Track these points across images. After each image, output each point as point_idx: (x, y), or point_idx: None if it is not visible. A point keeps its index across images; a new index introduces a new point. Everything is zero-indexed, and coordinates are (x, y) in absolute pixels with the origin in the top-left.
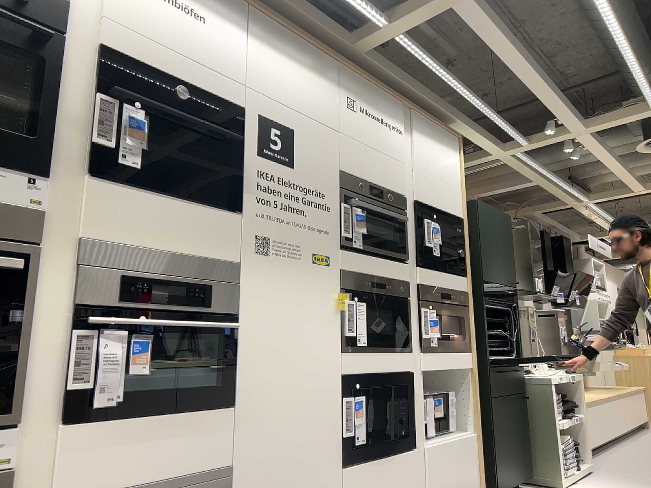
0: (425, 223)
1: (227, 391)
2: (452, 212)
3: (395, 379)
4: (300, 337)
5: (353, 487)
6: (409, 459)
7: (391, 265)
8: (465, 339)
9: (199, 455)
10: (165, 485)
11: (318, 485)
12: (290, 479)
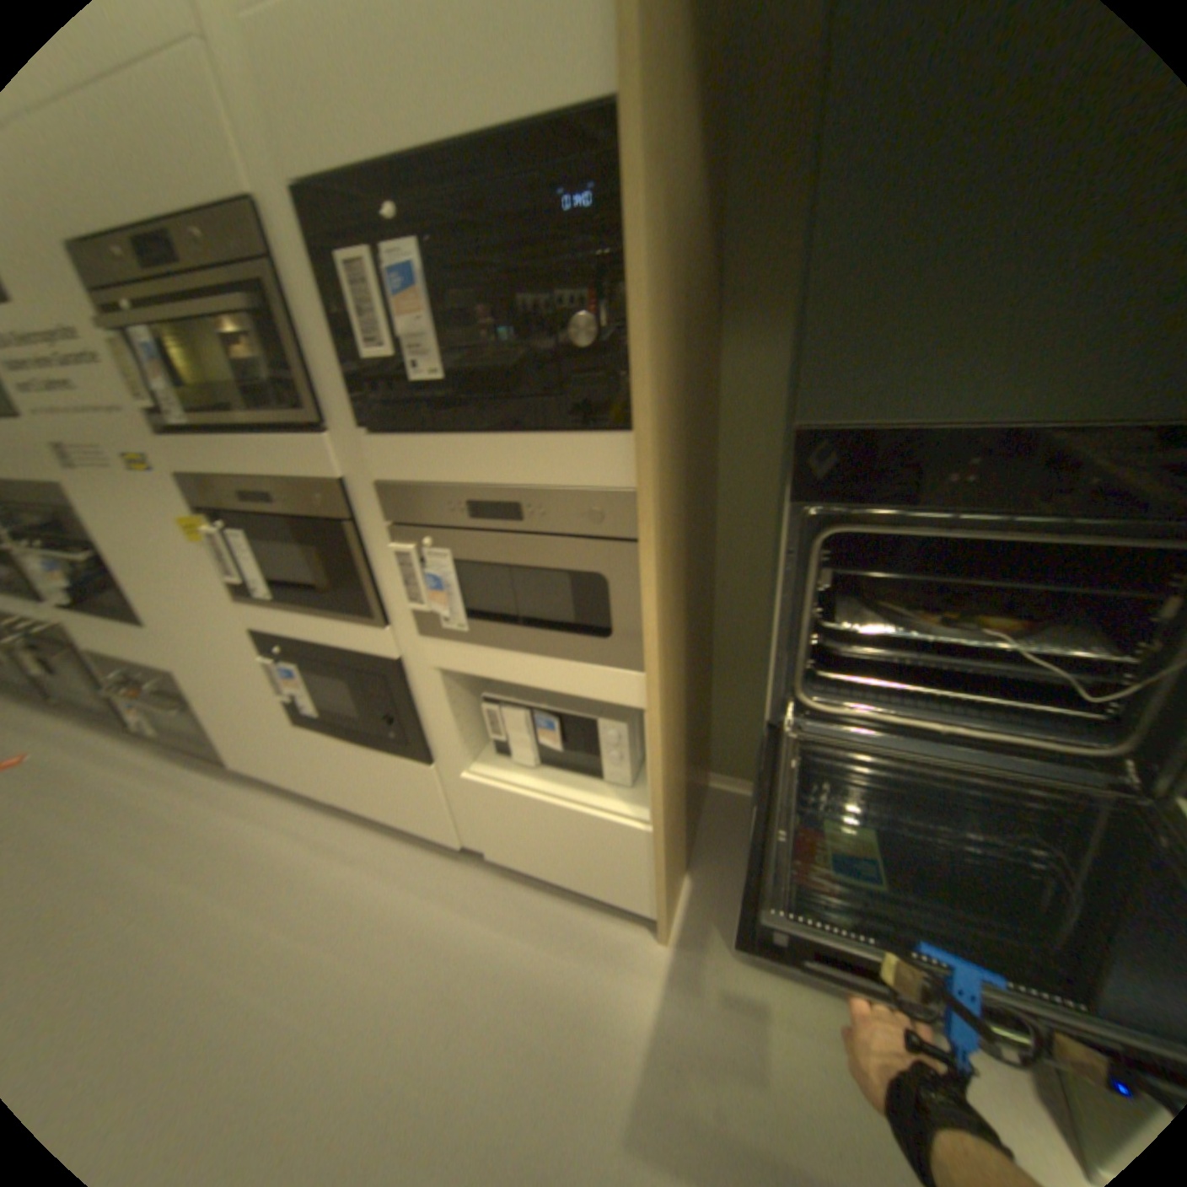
0: (335, 270)
1: (125, 617)
2: (508, 100)
3: (344, 663)
4: (160, 577)
5: (311, 753)
6: (409, 772)
7: (262, 448)
8: (606, 636)
9: (134, 659)
10: (123, 669)
11: (260, 729)
12: (225, 710)
